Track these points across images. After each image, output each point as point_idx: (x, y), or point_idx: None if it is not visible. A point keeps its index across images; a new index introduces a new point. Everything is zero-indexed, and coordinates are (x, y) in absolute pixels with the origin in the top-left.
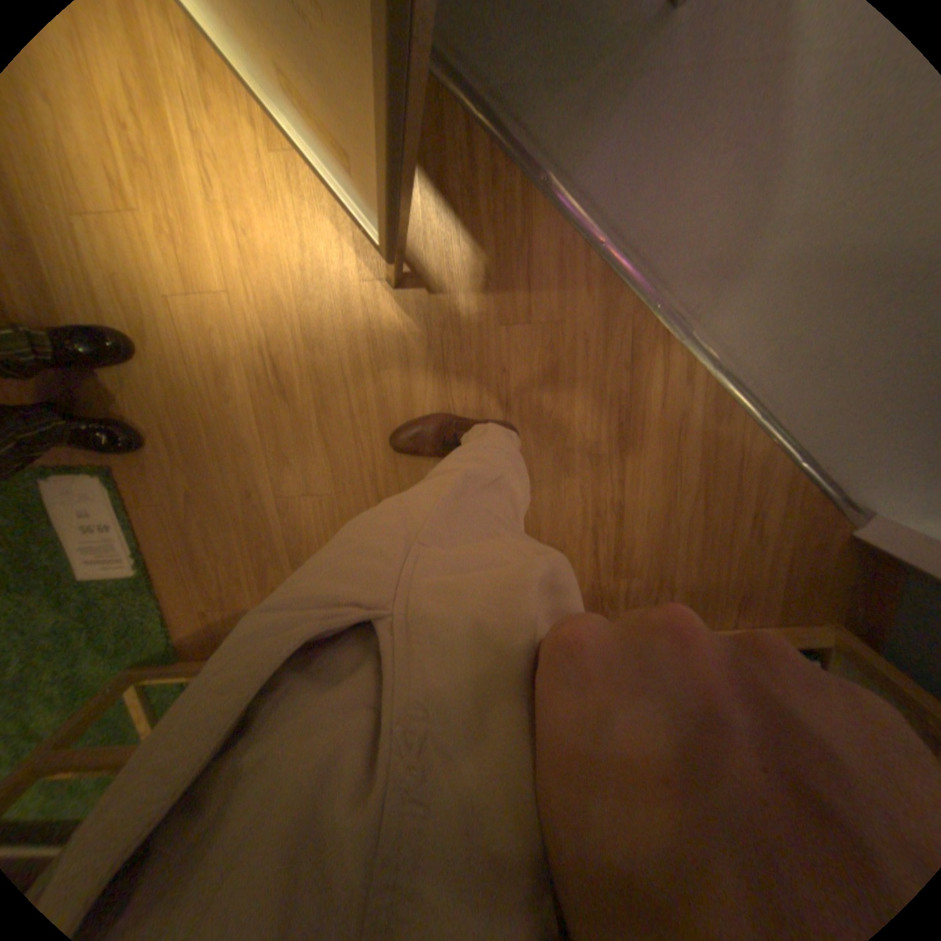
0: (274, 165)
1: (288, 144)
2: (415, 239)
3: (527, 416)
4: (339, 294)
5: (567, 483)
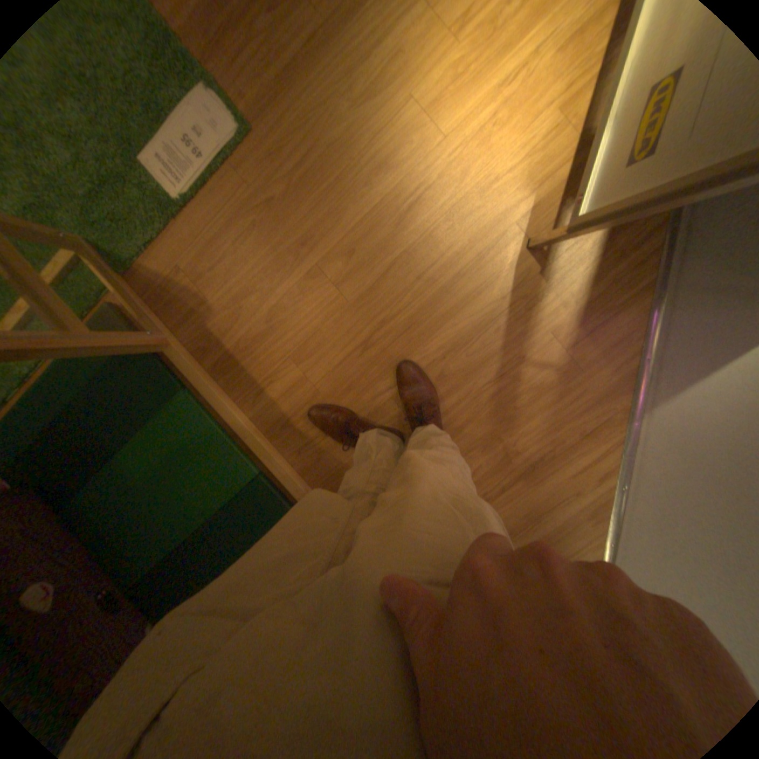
0: (549, 122)
1: (568, 123)
2: (566, 243)
3: (501, 397)
4: (495, 217)
5: (474, 458)
